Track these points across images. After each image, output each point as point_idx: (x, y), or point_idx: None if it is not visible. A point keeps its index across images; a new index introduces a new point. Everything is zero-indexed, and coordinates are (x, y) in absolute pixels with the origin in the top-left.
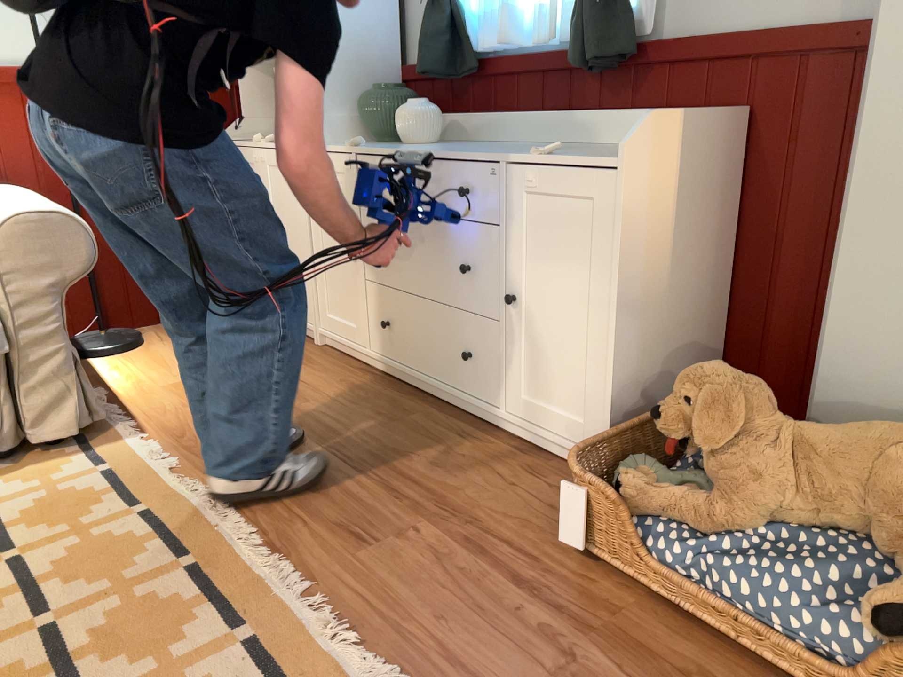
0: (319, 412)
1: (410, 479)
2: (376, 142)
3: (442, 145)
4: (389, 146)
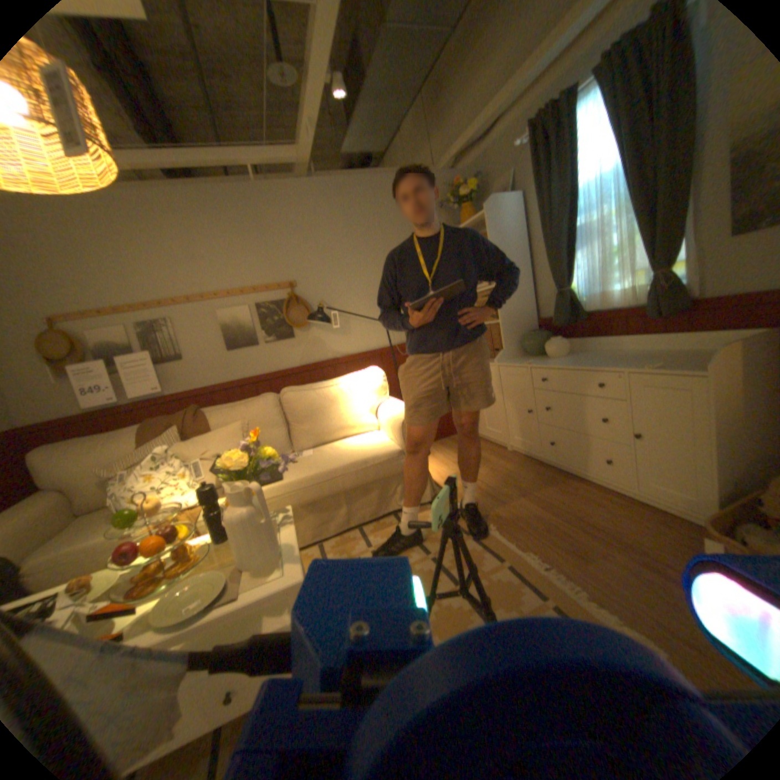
0: (529, 488)
1: (596, 527)
2: (533, 356)
3: (573, 356)
4: (544, 359)
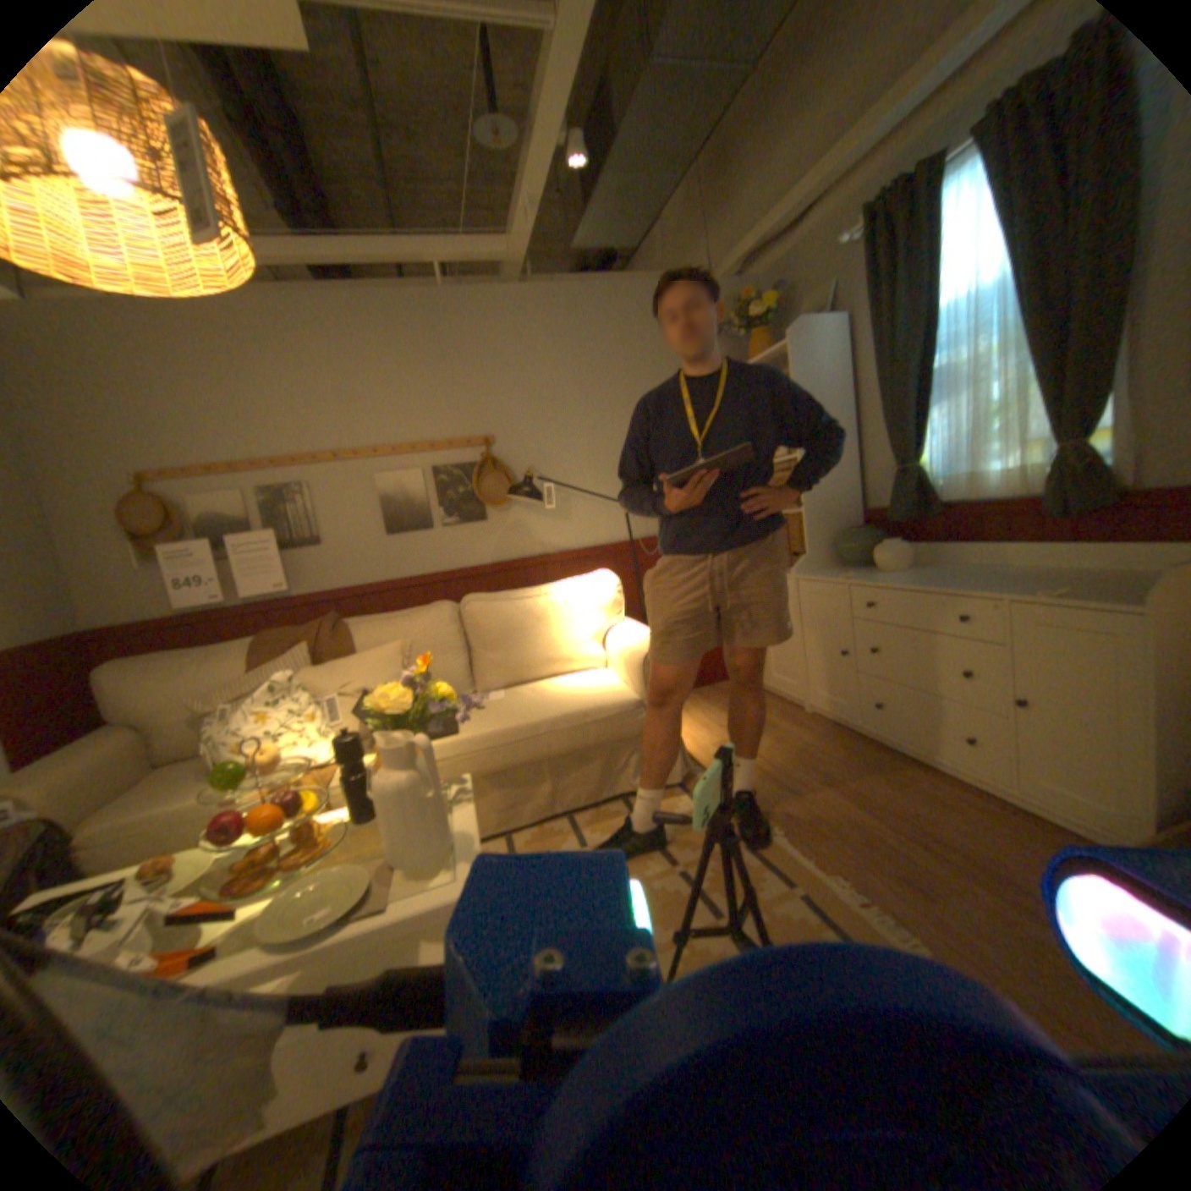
0: (839, 774)
1: (947, 844)
2: (853, 566)
3: (919, 570)
4: (872, 573)
